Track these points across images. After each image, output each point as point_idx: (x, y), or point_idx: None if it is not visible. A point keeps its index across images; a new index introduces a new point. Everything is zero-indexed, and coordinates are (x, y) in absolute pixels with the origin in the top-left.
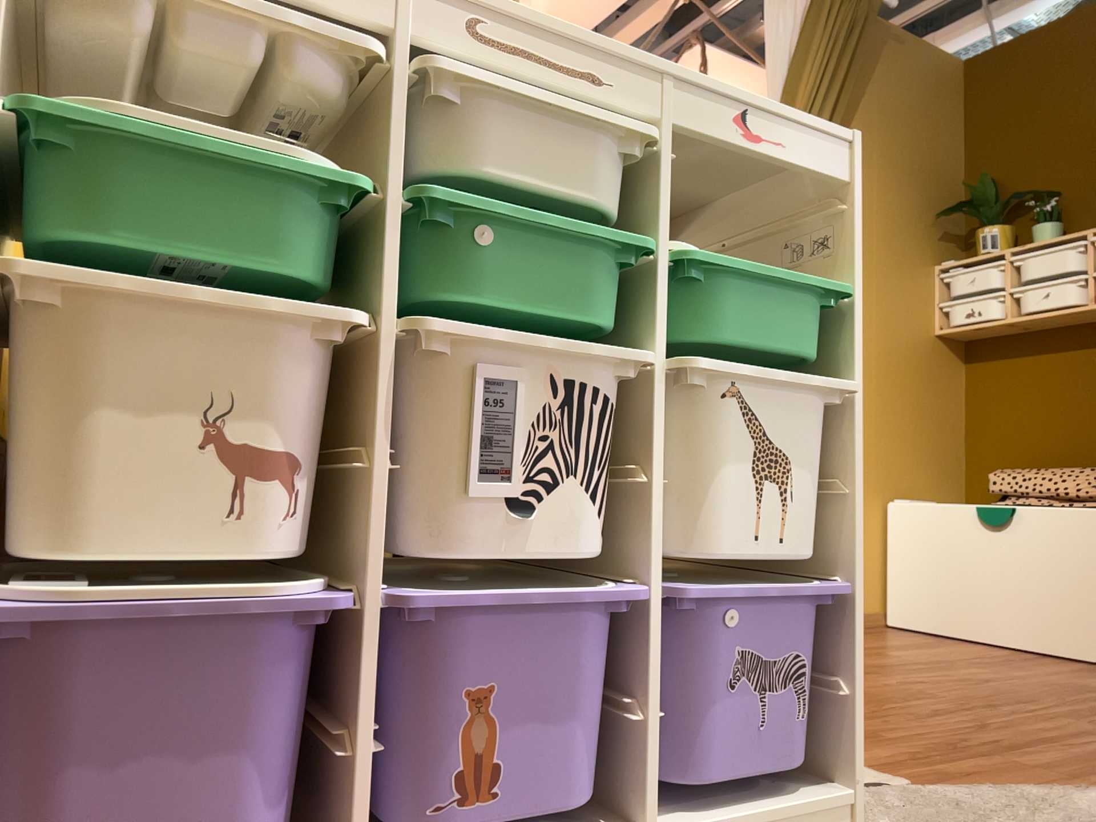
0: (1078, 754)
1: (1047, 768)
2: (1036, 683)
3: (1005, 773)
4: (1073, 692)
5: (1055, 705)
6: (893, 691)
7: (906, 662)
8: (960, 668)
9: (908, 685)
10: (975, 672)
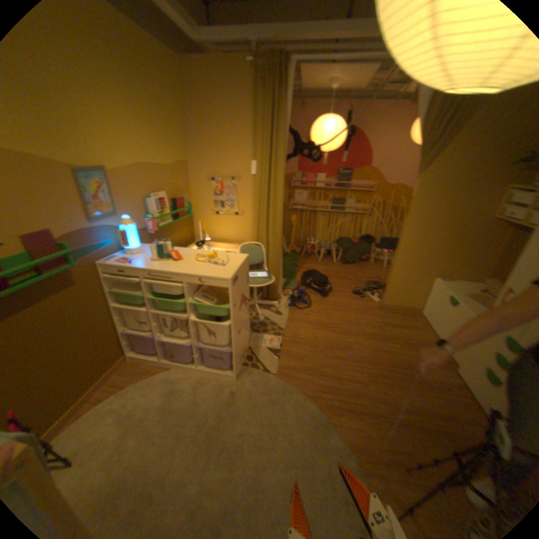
0: (331, 388)
1: (312, 388)
2: (397, 362)
3: (299, 384)
4: (399, 370)
5: (376, 372)
6: (341, 347)
7: (378, 337)
8: (389, 346)
9: (352, 347)
10: (390, 349)
